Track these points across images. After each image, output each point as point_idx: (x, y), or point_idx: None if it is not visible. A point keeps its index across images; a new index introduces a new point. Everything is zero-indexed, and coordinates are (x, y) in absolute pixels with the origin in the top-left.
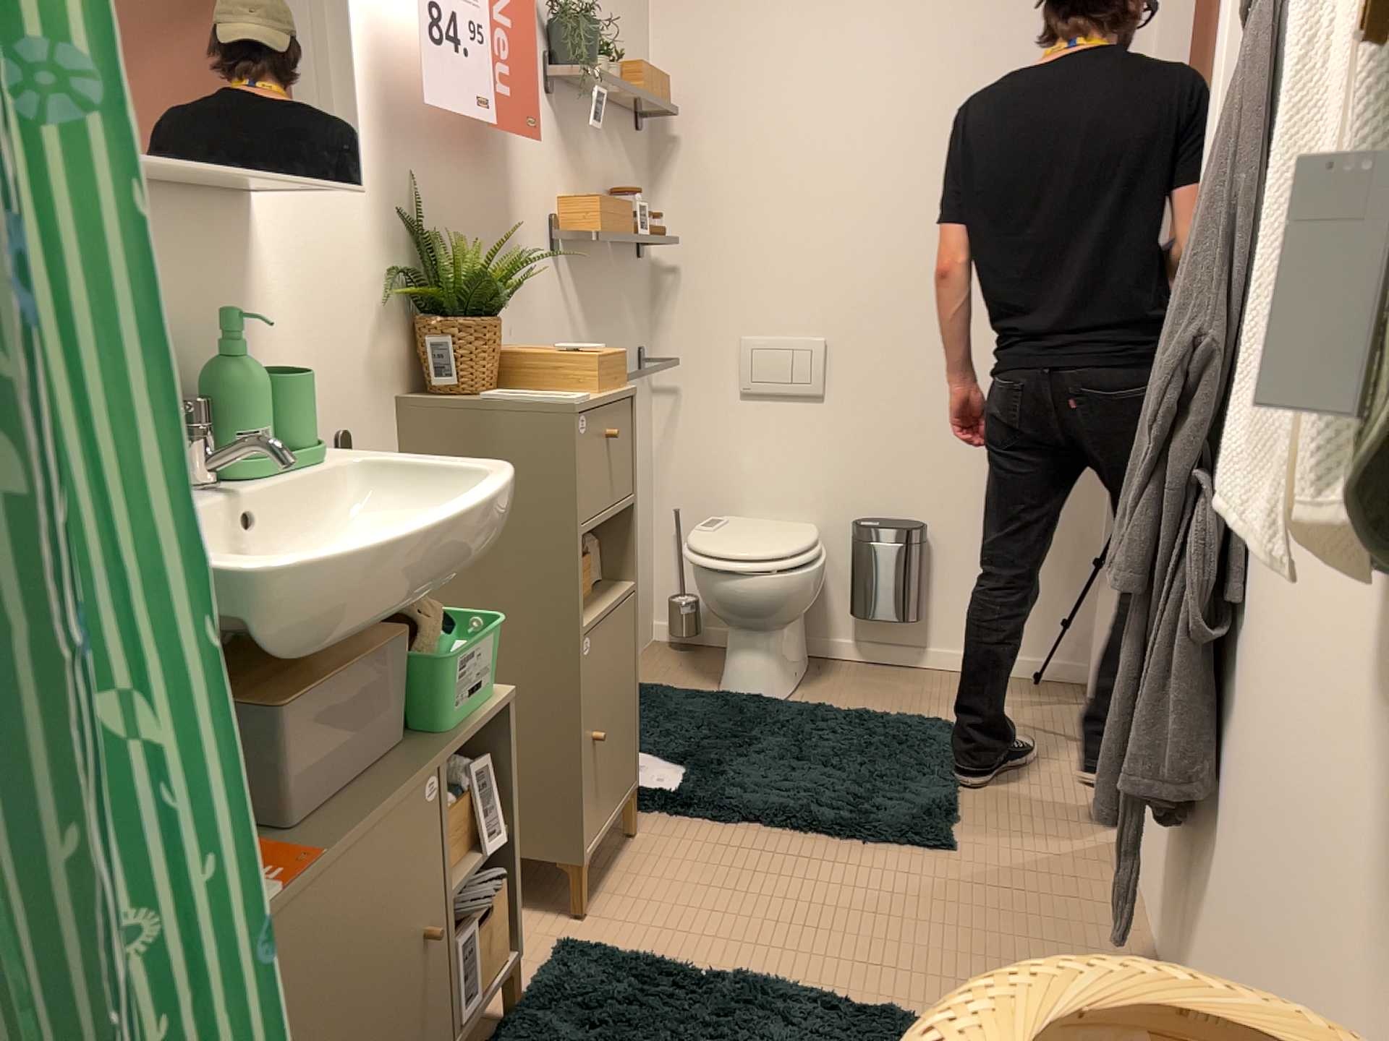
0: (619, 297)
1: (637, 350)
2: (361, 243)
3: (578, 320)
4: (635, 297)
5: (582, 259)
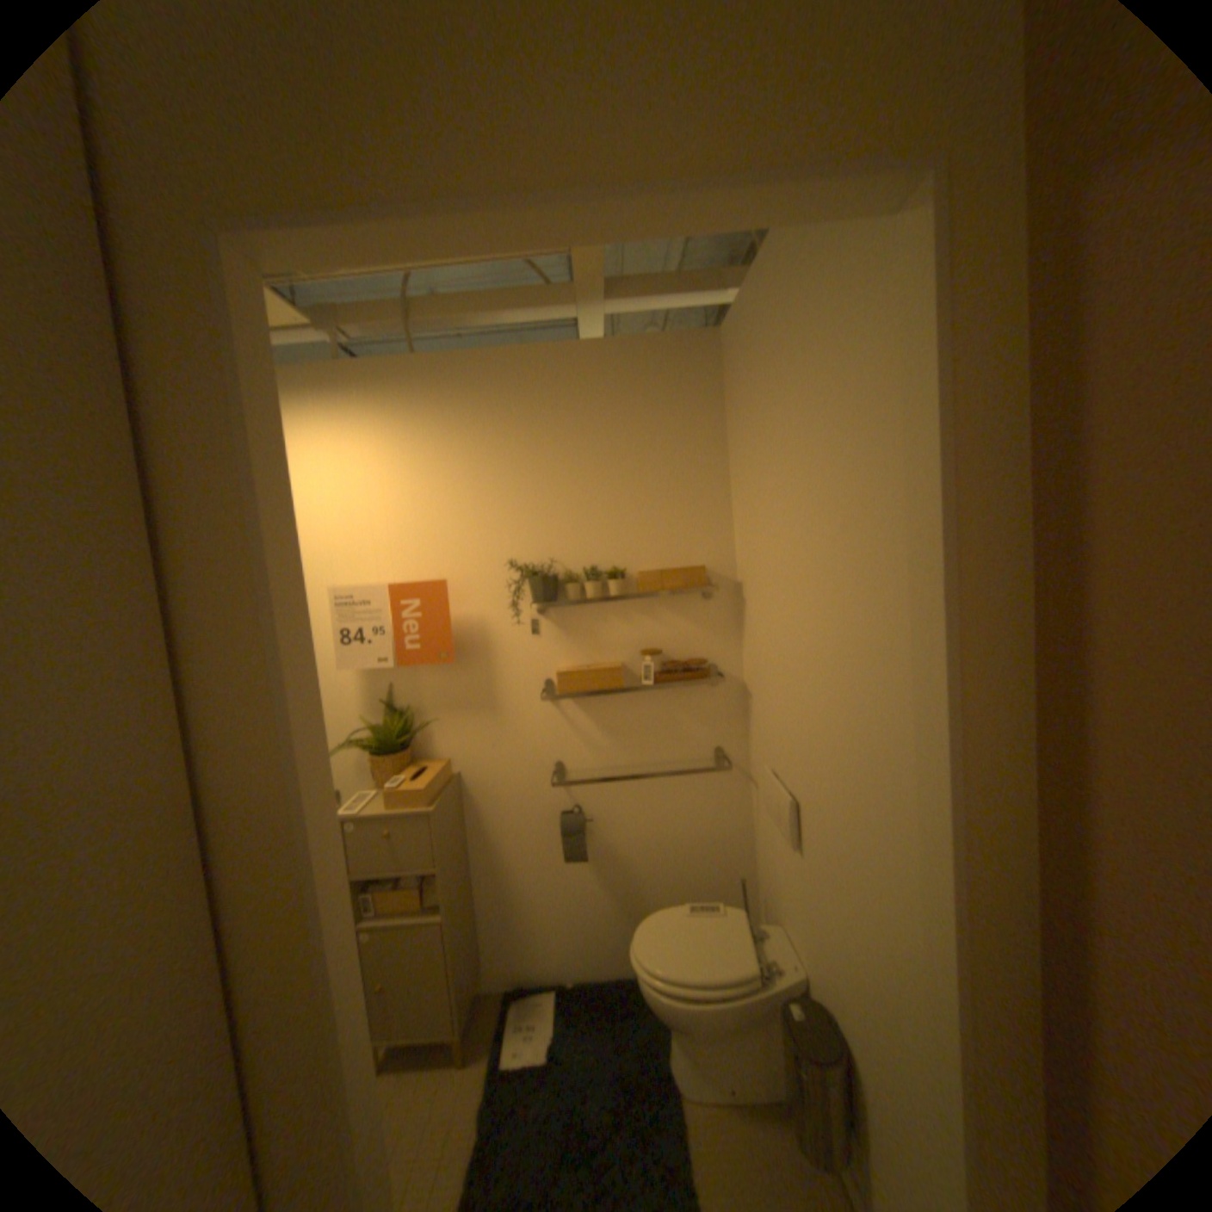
0: (665, 713)
1: (705, 748)
2: (345, 716)
3: (586, 733)
4: (702, 710)
5: (594, 696)
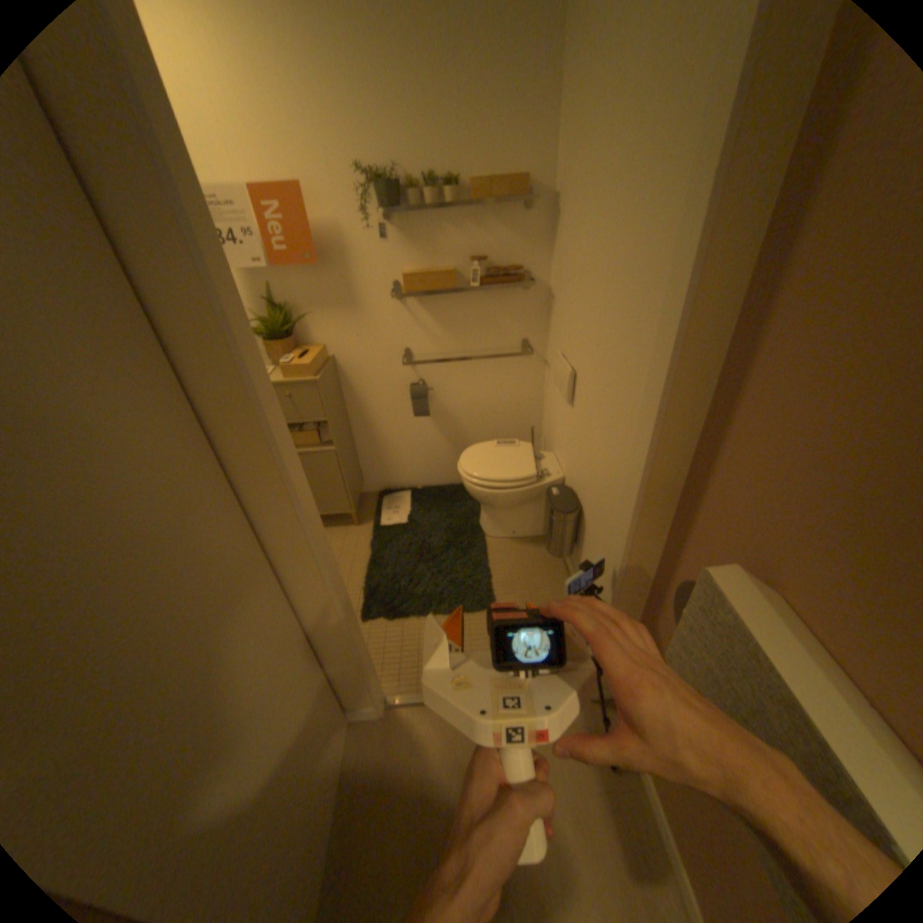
0: (487, 312)
1: (515, 339)
2: None
3: (427, 327)
4: (516, 310)
5: (433, 296)
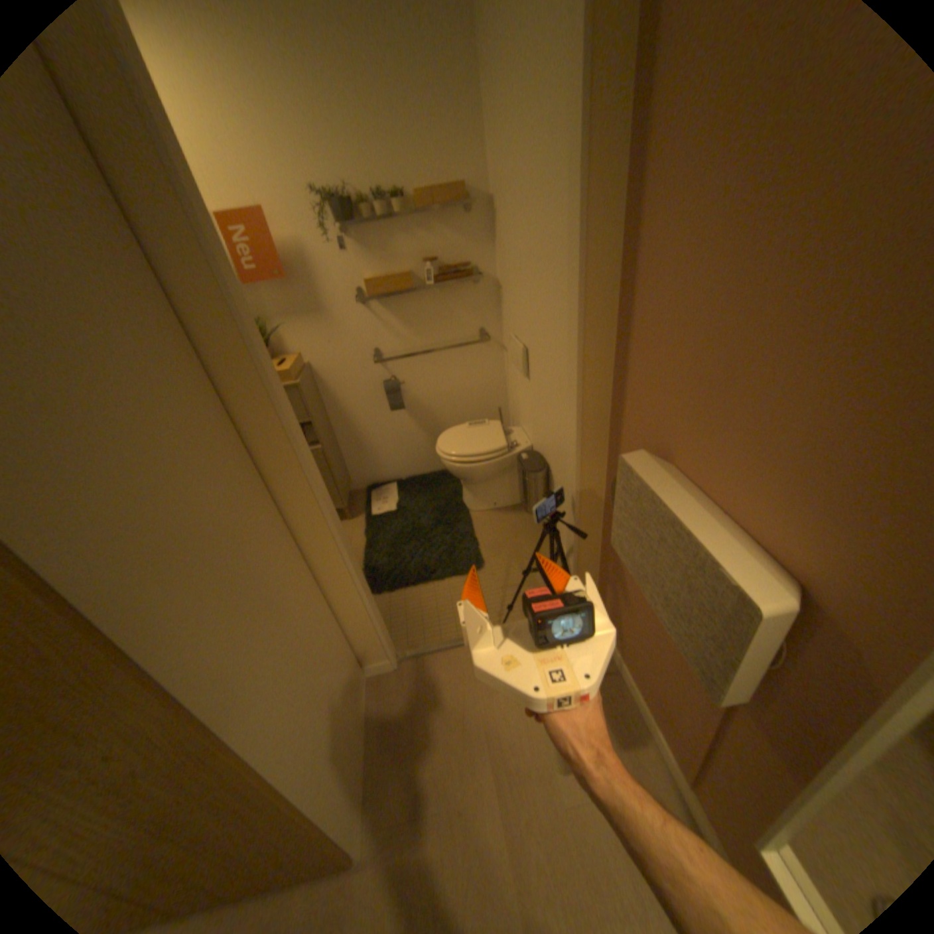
0: (444, 307)
1: (473, 329)
2: None
3: (391, 326)
4: (469, 302)
5: (393, 298)
